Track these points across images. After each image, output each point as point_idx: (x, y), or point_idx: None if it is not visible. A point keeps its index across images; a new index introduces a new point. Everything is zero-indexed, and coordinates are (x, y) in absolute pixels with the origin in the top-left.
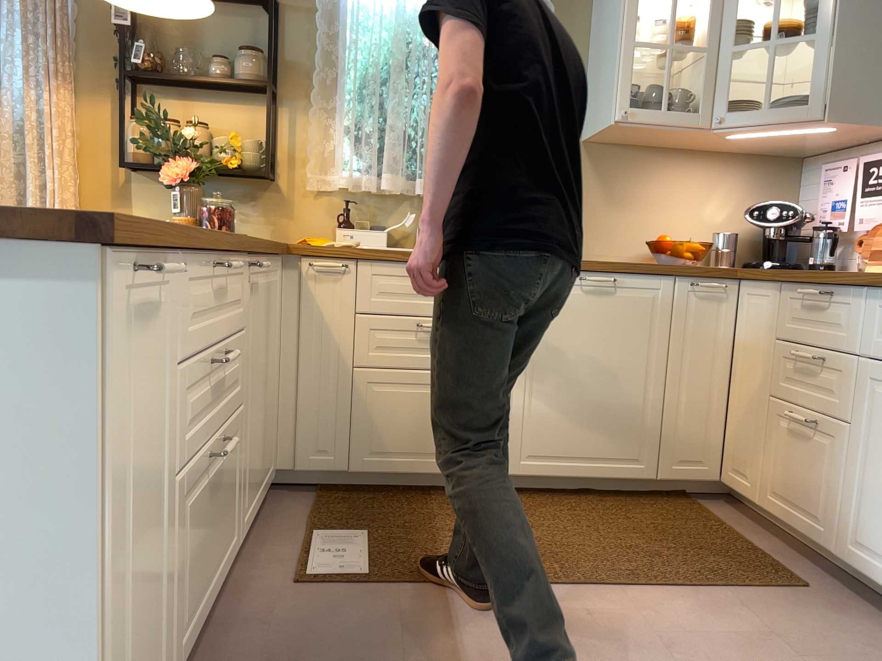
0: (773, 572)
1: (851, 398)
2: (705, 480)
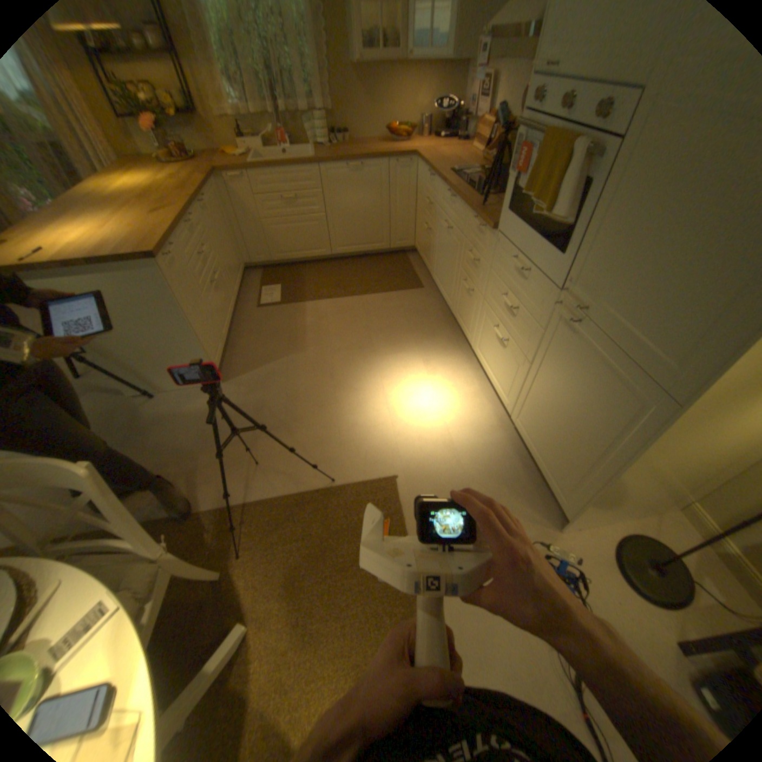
0: (414, 283)
1: (435, 222)
2: (407, 247)
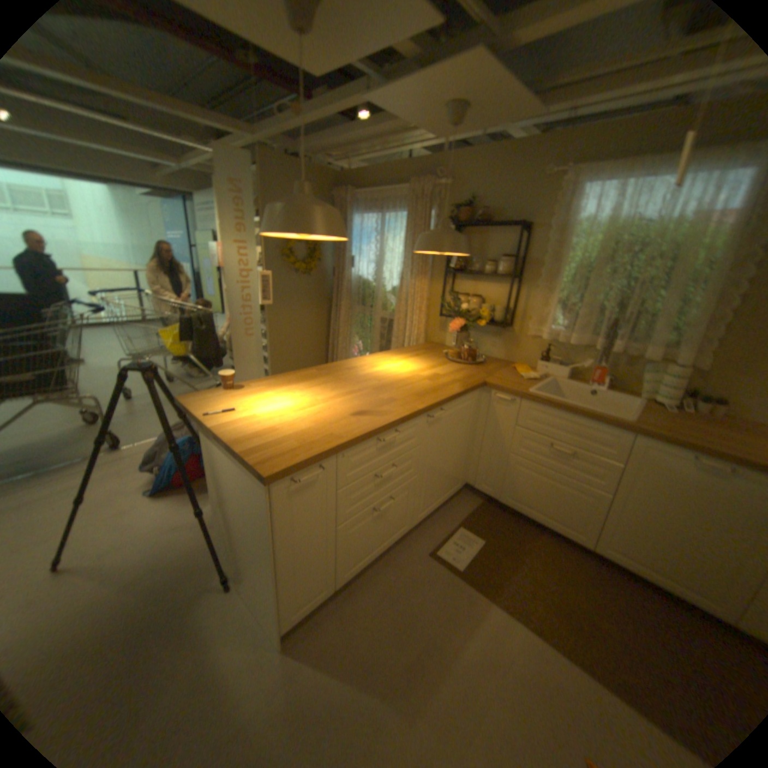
0: None
1: None
2: None
